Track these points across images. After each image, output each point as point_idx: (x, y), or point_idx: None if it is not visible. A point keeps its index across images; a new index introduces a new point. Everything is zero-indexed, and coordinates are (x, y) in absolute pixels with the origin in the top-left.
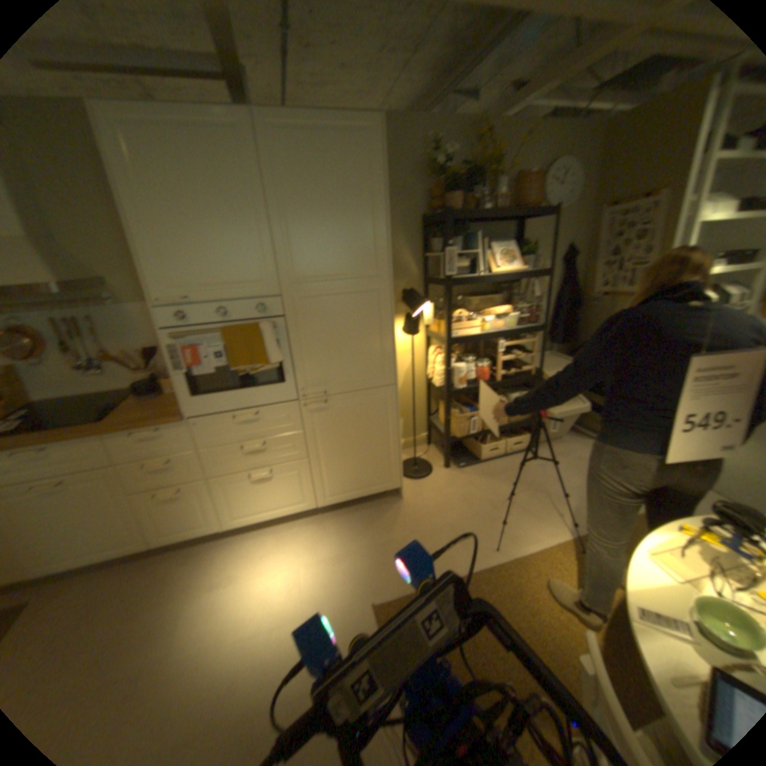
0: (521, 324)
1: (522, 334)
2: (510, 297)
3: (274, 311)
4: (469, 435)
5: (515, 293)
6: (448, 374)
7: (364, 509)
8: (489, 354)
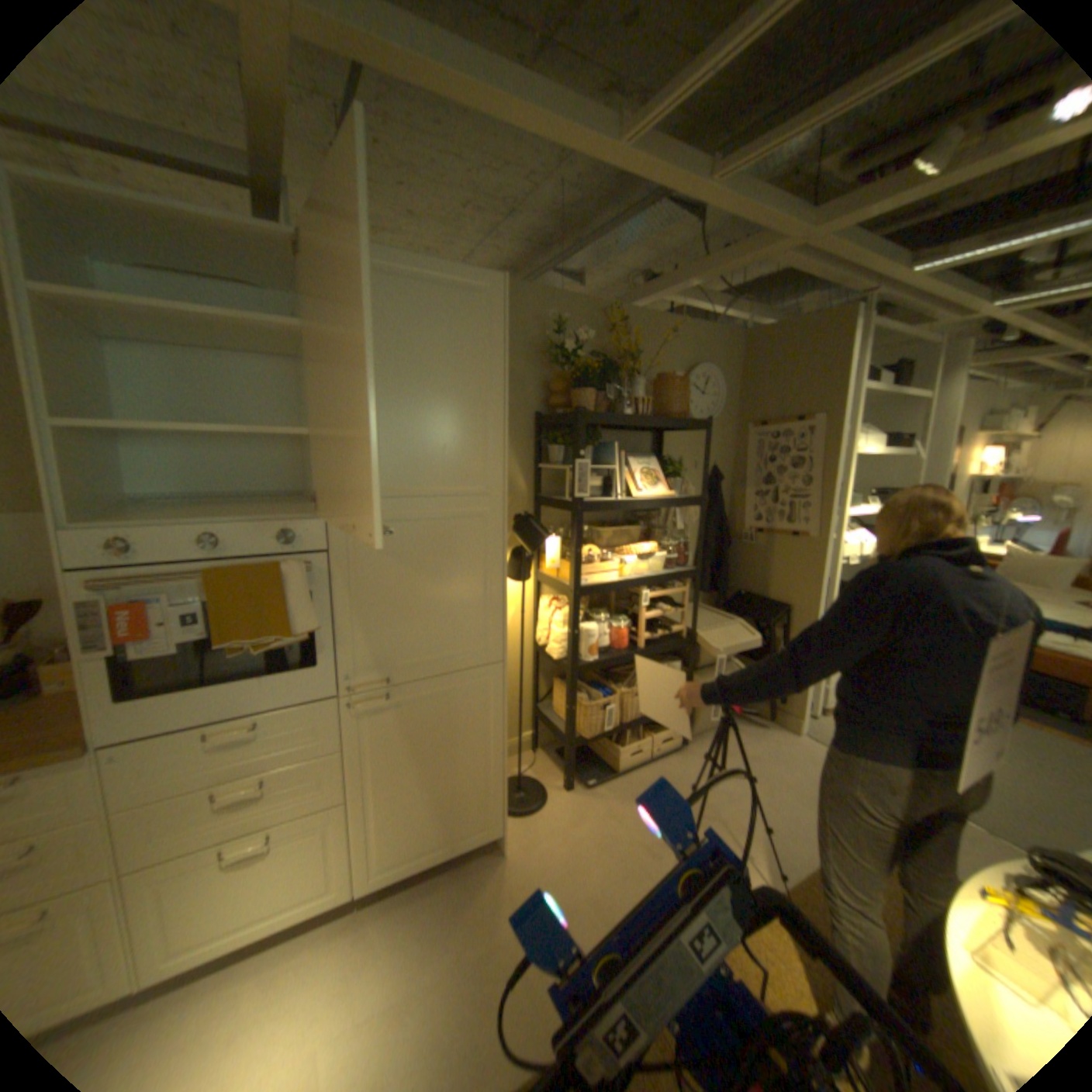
0: (669, 568)
1: (670, 581)
2: (651, 529)
3: (314, 541)
4: (604, 734)
5: (656, 524)
6: (576, 639)
7: (441, 887)
8: (626, 609)
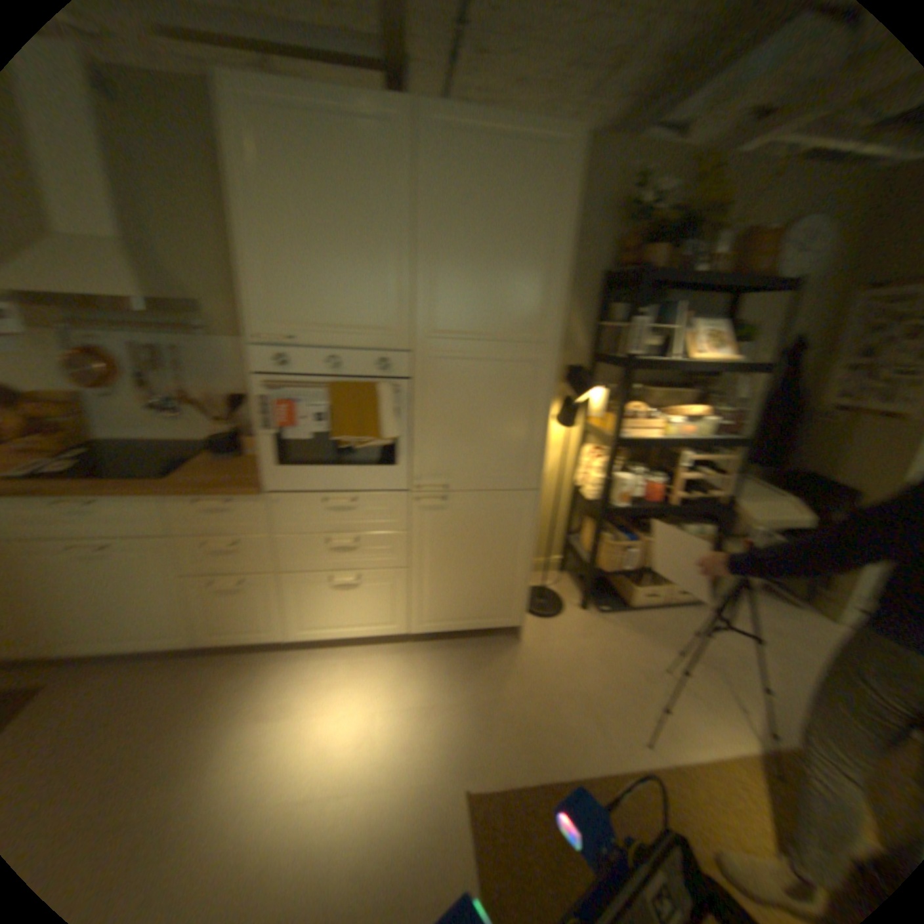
0: (717, 433)
1: (716, 446)
2: (705, 393)
3: (397, 370)
4: (621, 571)
5: (712, 389)
6: (607, 484)
7: (467, 646)
8: (664, 466)
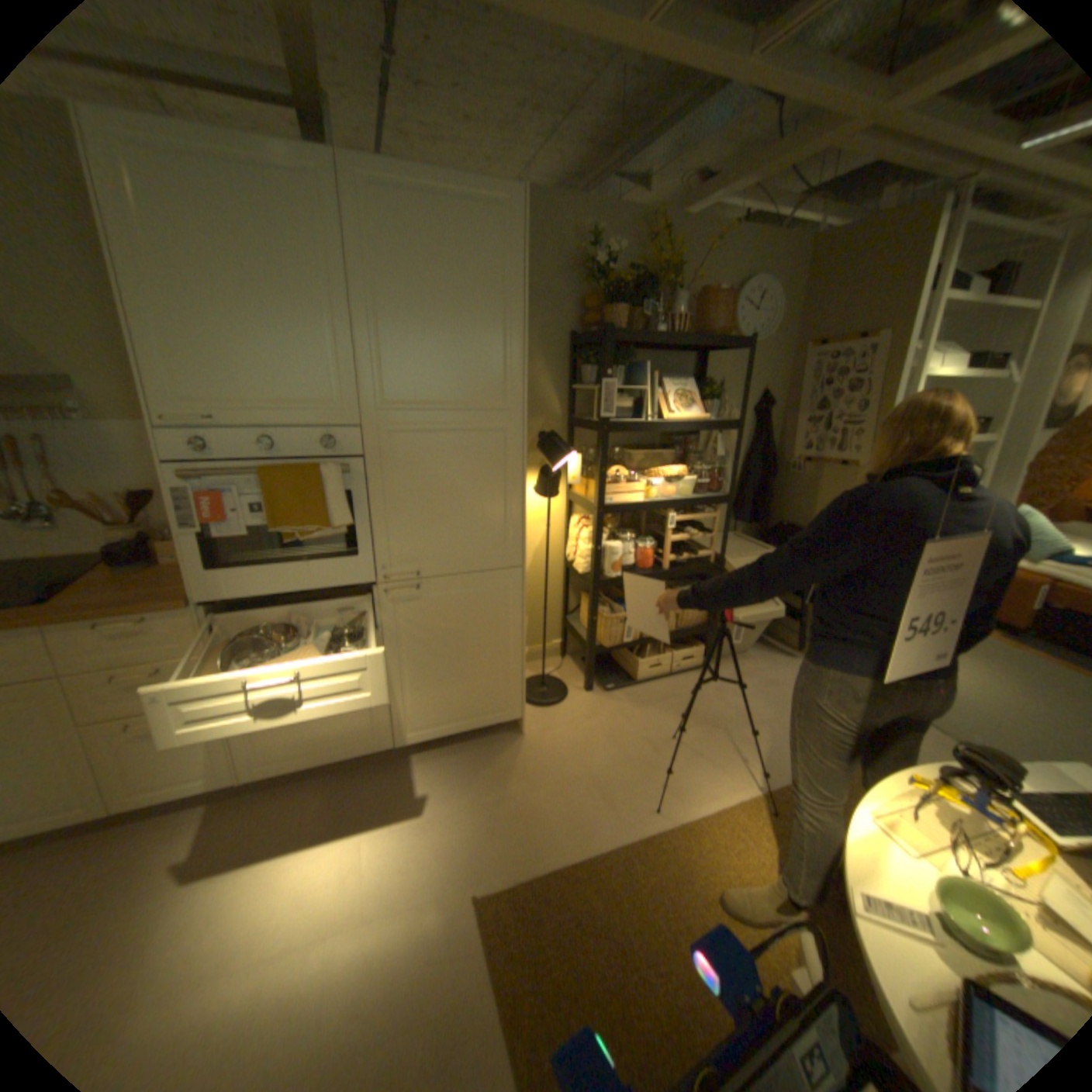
0: (699, 492)
1: (700, 506)
2: (686, 454)
3: (350, 447)
4: (623, 644)
5: (692, 449)
6: (598, 555)
7: (466, 750)
8: (654, 531)
